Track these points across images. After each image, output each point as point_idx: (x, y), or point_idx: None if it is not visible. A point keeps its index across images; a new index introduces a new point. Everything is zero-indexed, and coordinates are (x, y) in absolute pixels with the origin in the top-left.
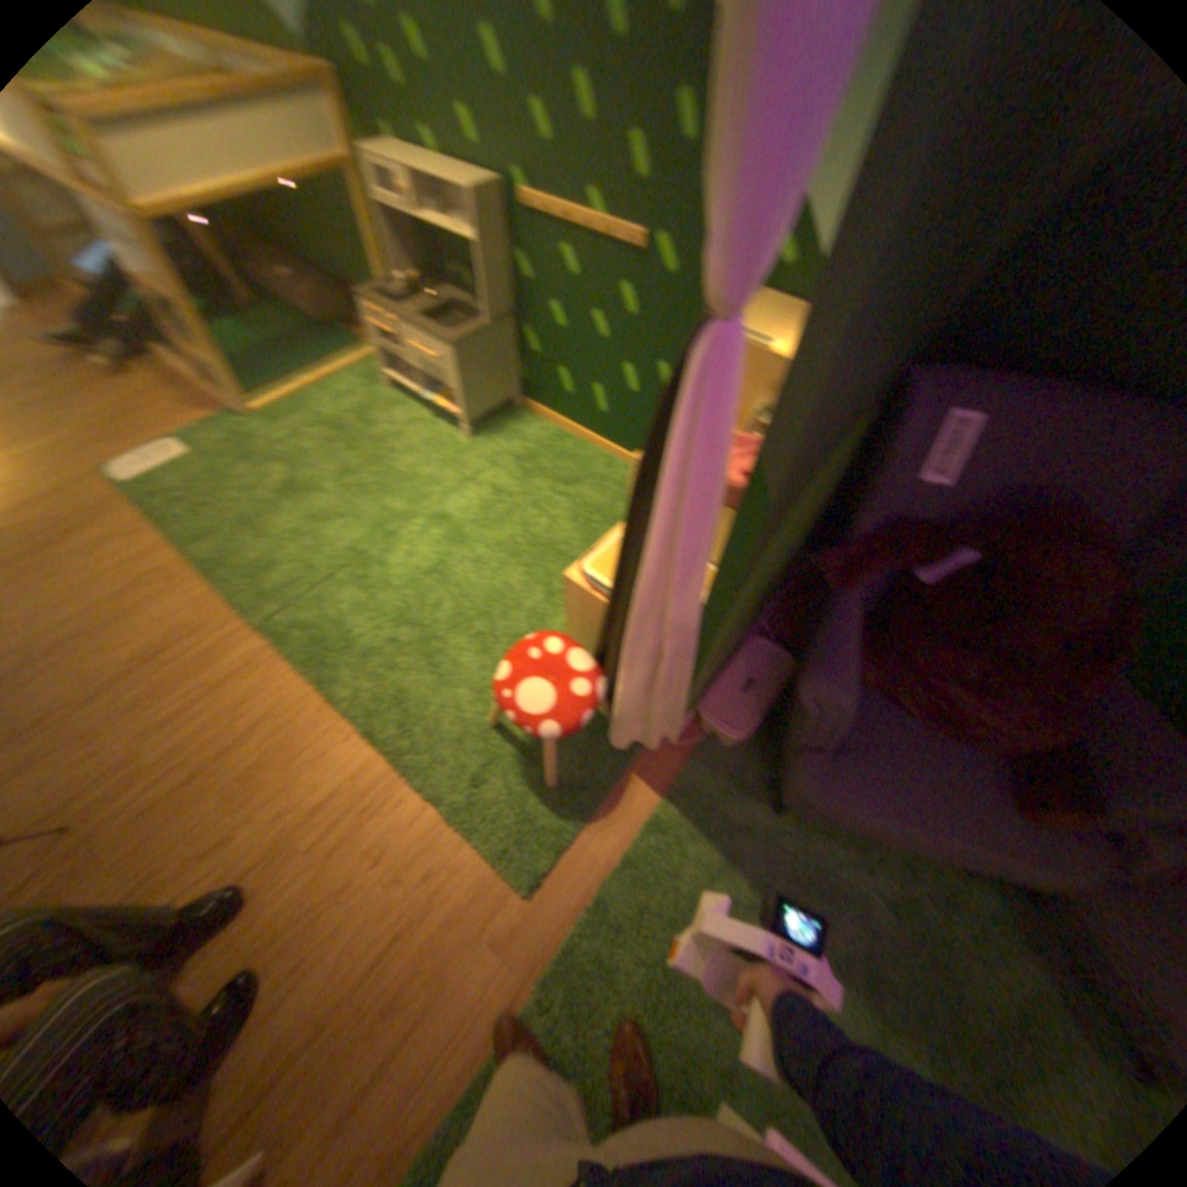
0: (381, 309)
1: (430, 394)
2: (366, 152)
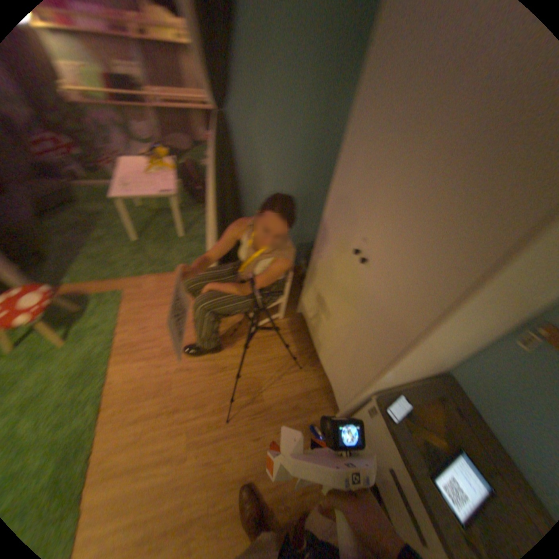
0: None
1: None
2: None
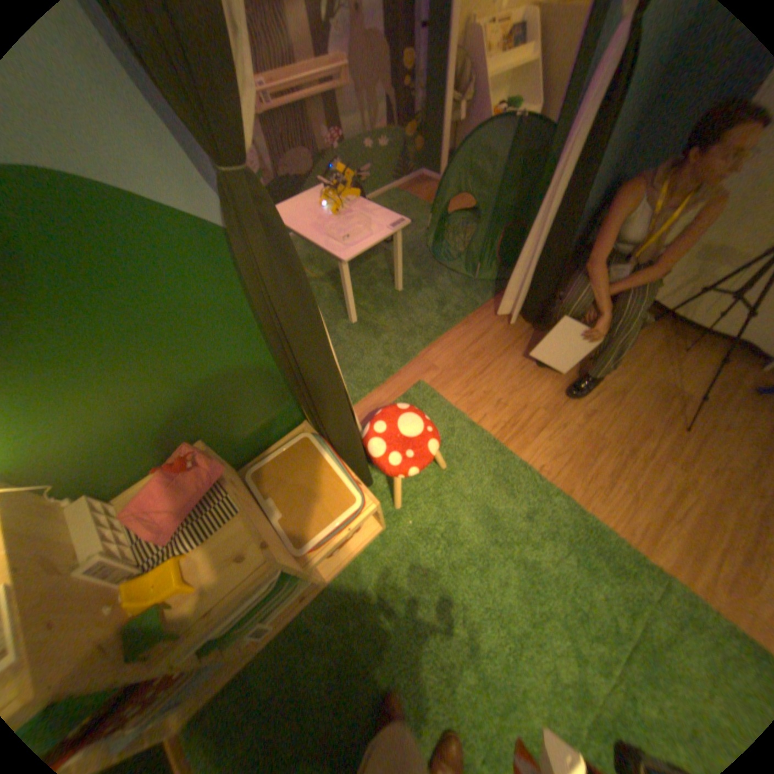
0: None
1: None
2: None
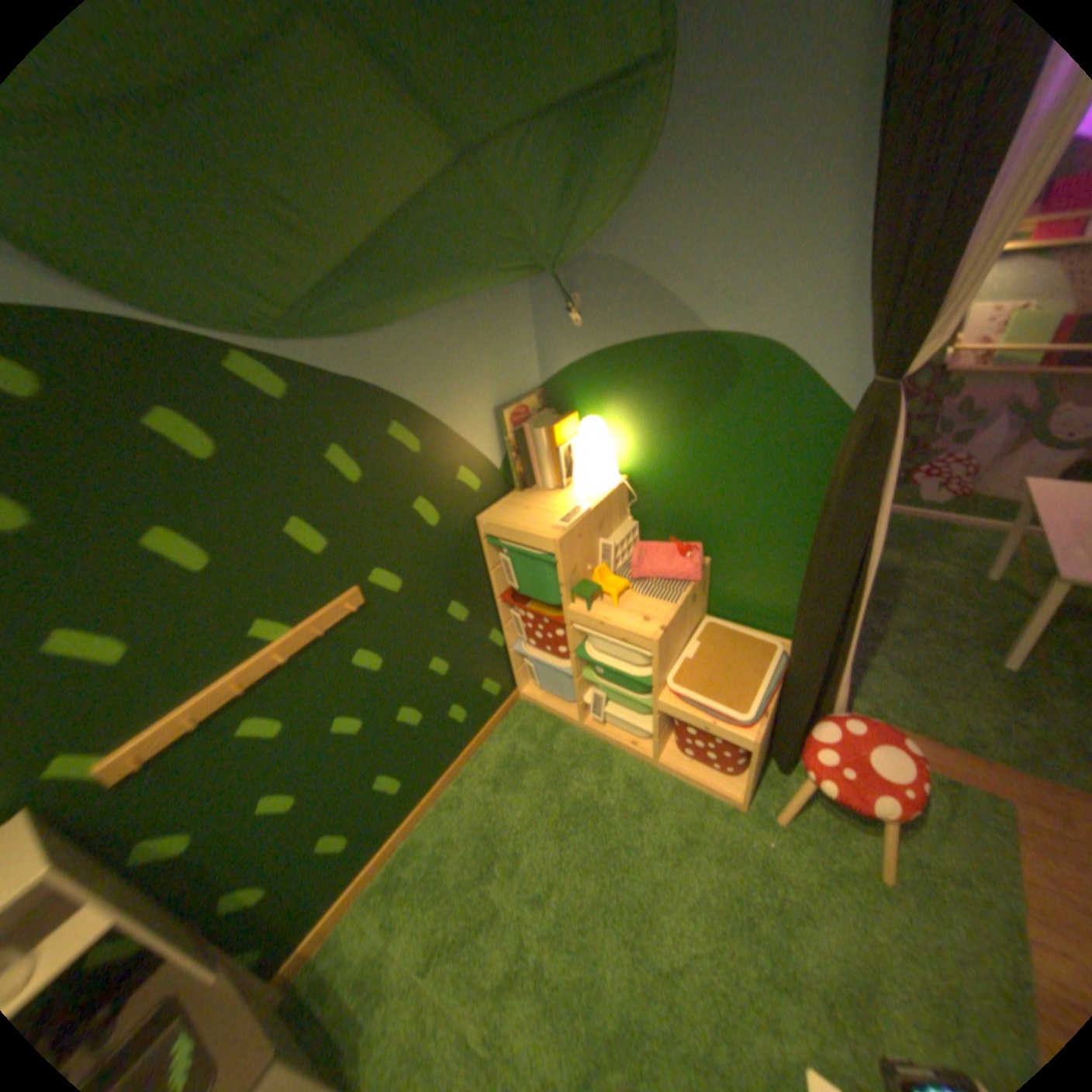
0: None
1: None
2: None
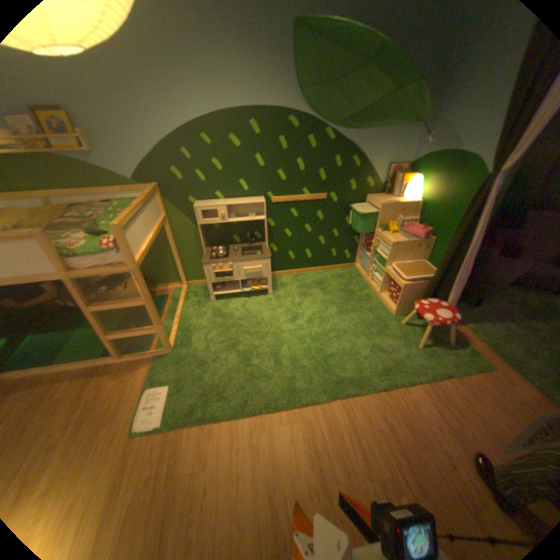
0: (225, 261)
1: (244, 288)
2: (199, 206)
